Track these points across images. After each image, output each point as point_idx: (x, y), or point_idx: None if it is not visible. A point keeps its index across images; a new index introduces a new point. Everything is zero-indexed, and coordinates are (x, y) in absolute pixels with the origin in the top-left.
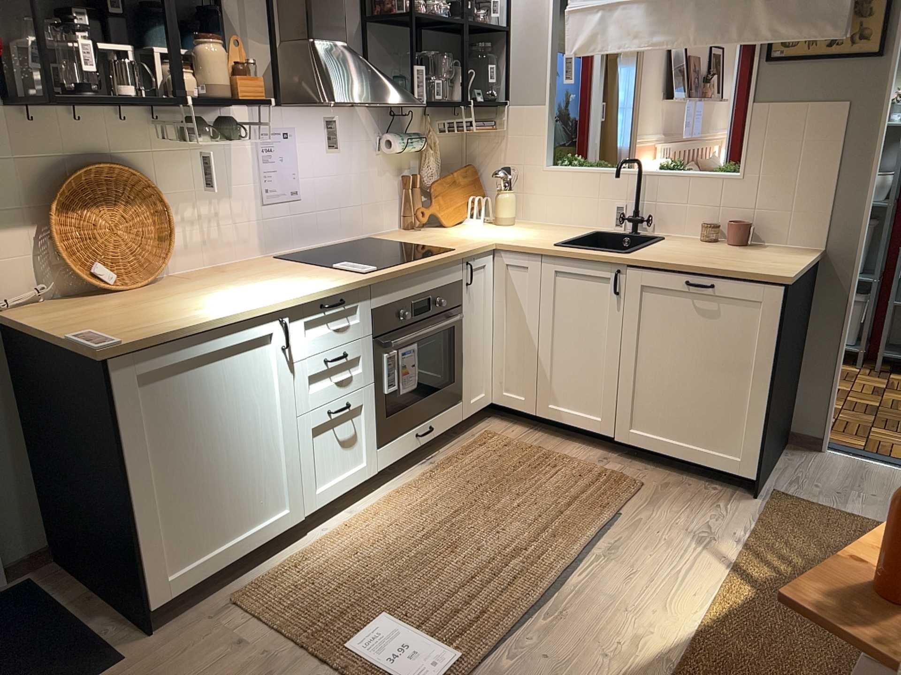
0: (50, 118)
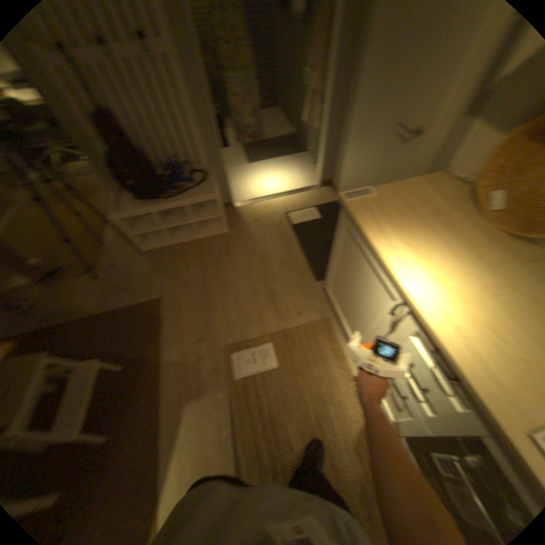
0: None
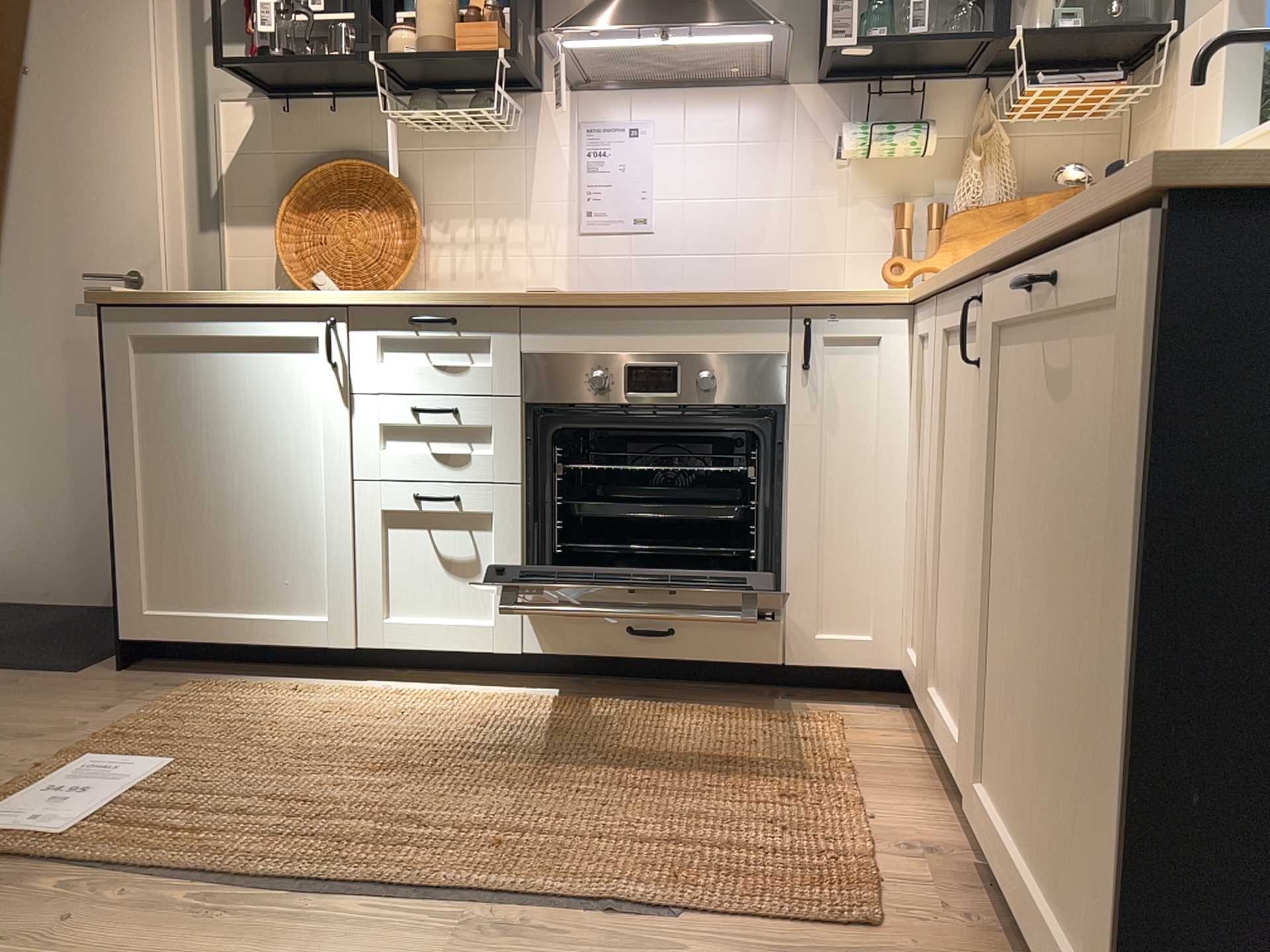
0: (311, 110)
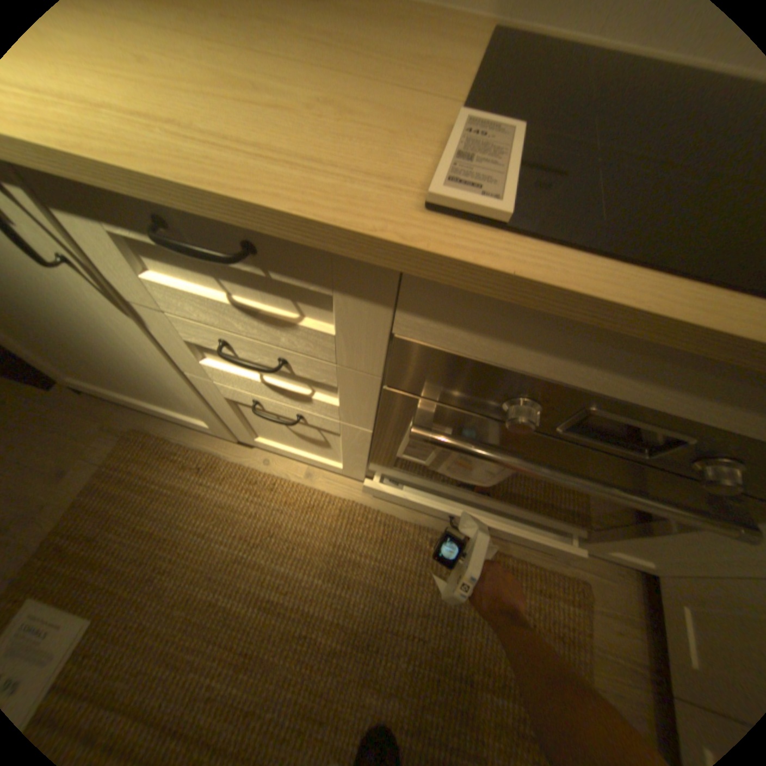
0: None
